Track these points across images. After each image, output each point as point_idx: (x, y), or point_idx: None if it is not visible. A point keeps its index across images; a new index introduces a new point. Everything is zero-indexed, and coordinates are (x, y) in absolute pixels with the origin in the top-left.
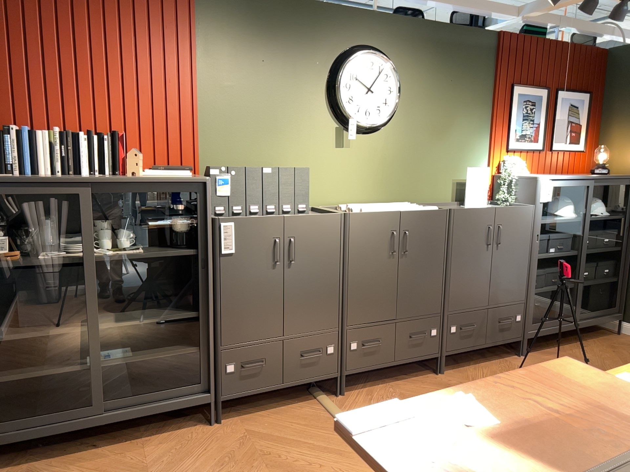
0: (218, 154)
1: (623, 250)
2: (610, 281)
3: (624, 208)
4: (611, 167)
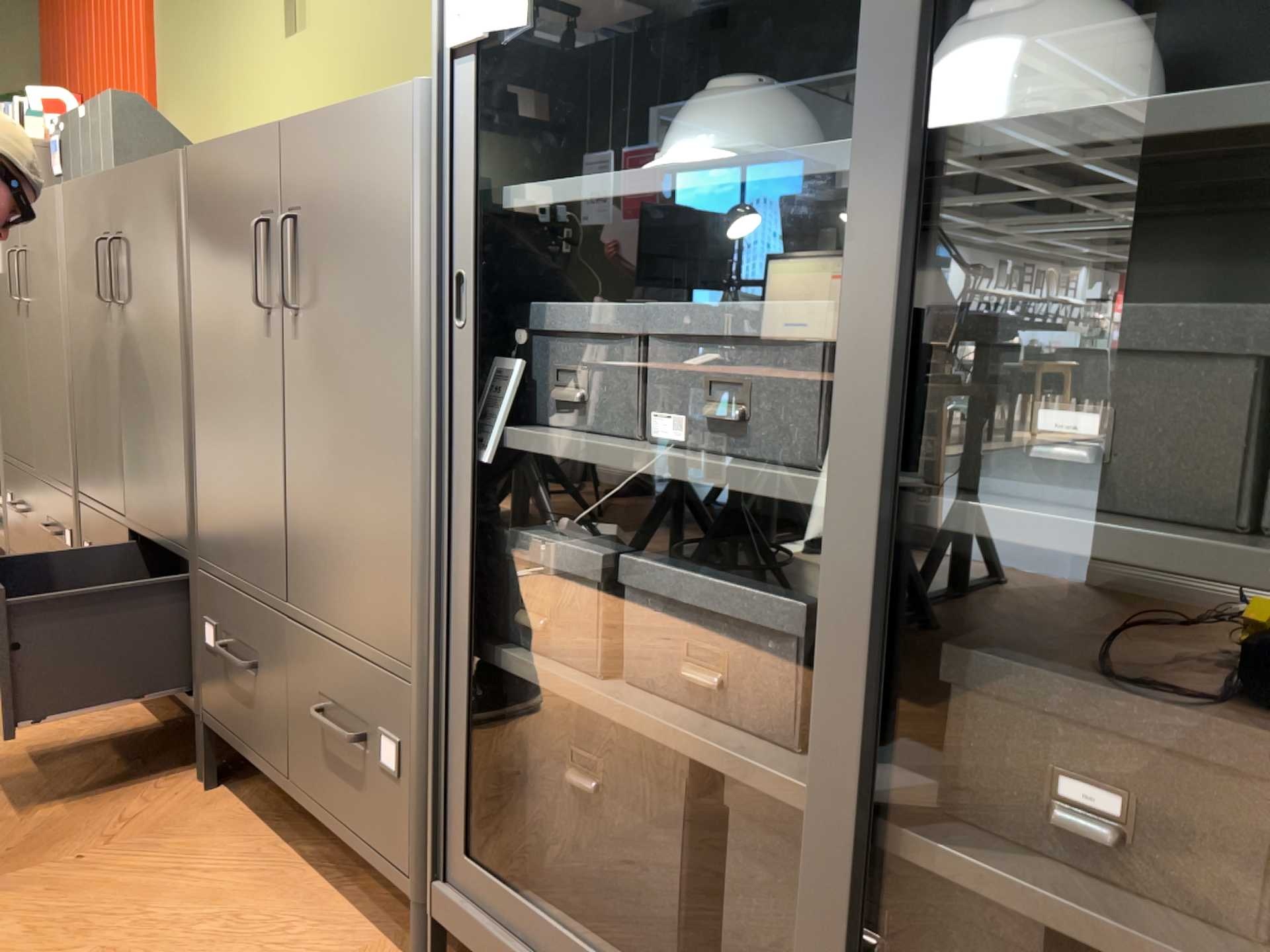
0: (171, 113)
1: None
2: None
3: None
4: None
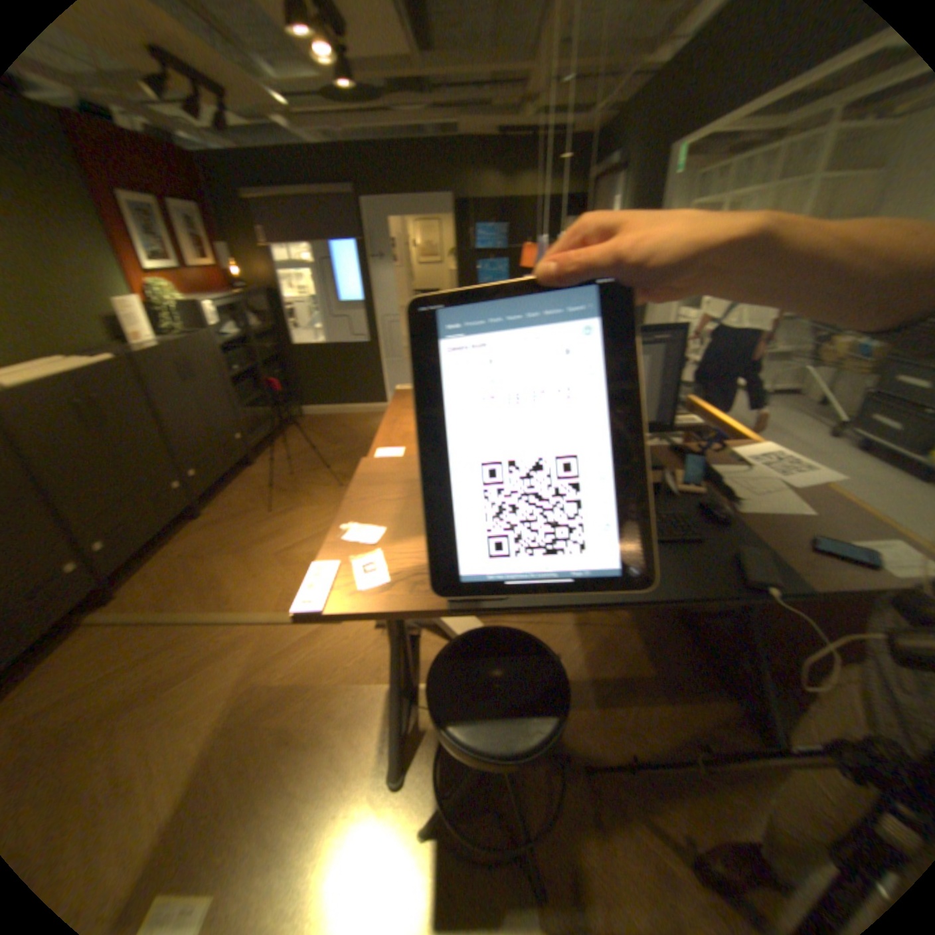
0: None
1: (280, 352)
2: (281, 380)
3: (267, 317)
4: (242, 280)
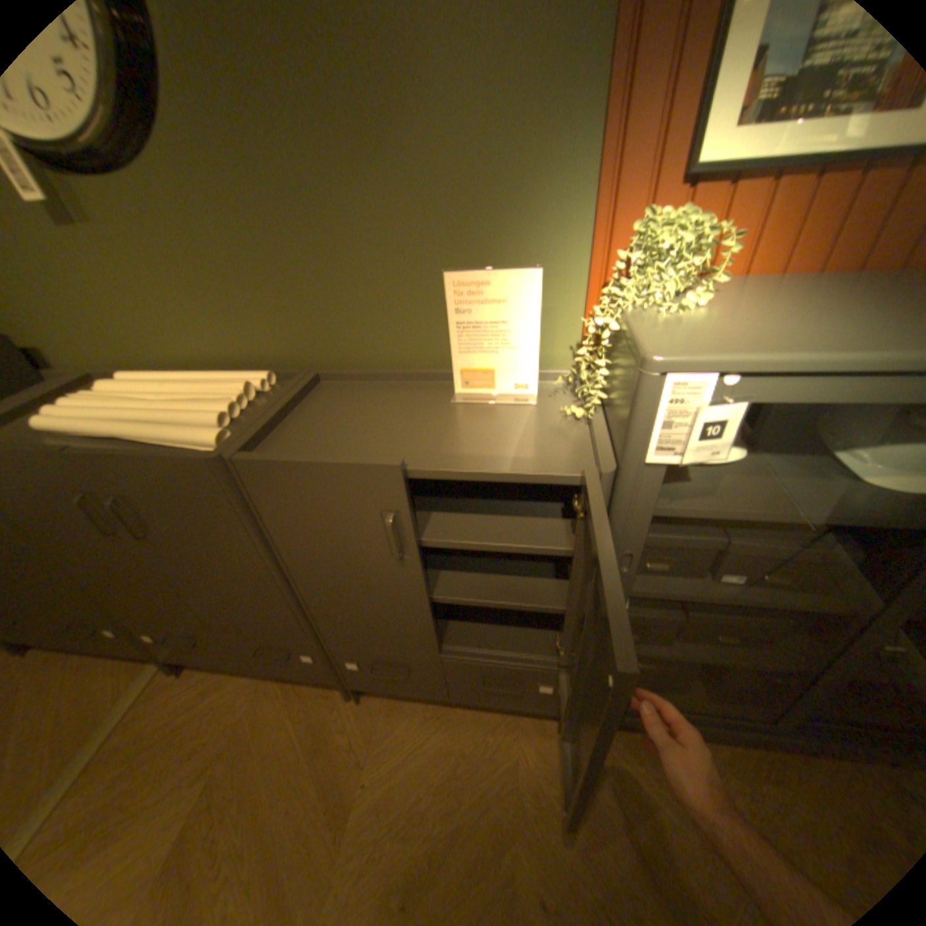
0: None
1: None
2: None
3: None
4: None
